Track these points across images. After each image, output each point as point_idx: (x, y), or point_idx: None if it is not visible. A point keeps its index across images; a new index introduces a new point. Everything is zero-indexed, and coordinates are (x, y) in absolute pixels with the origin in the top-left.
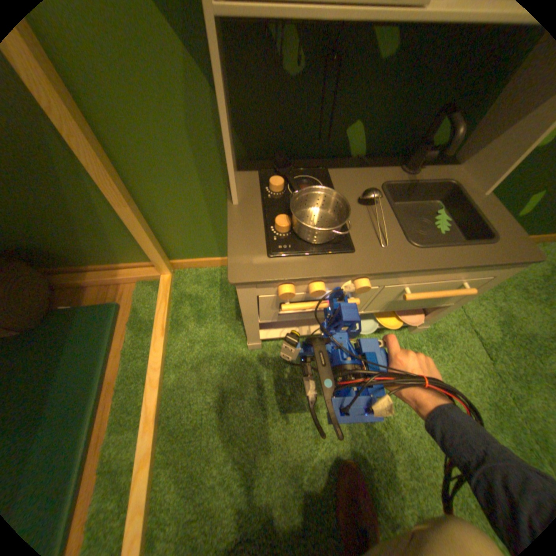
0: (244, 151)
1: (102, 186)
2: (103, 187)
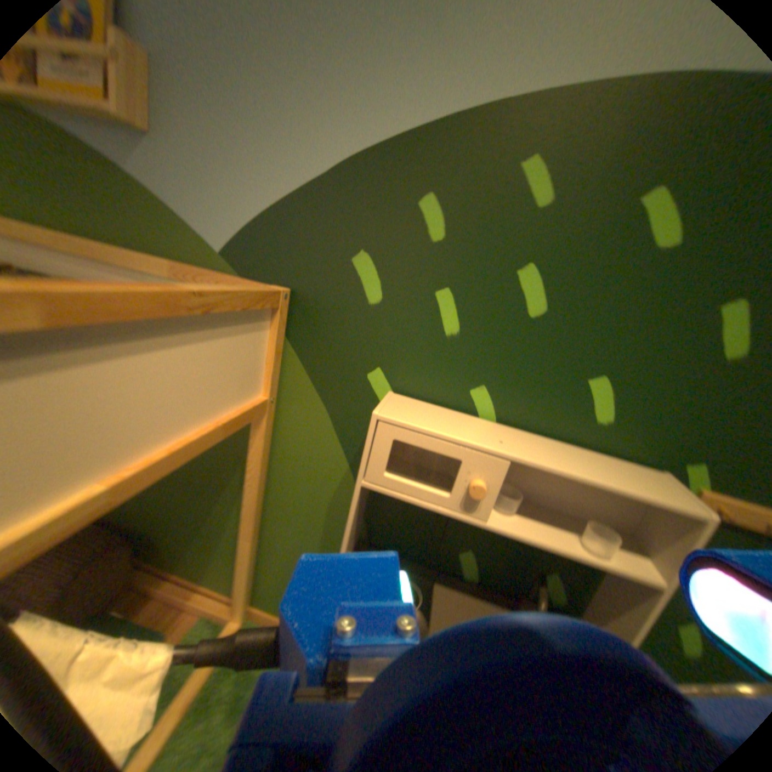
0: (364, 531)
1: (242, 516)
2: (241, 514)
